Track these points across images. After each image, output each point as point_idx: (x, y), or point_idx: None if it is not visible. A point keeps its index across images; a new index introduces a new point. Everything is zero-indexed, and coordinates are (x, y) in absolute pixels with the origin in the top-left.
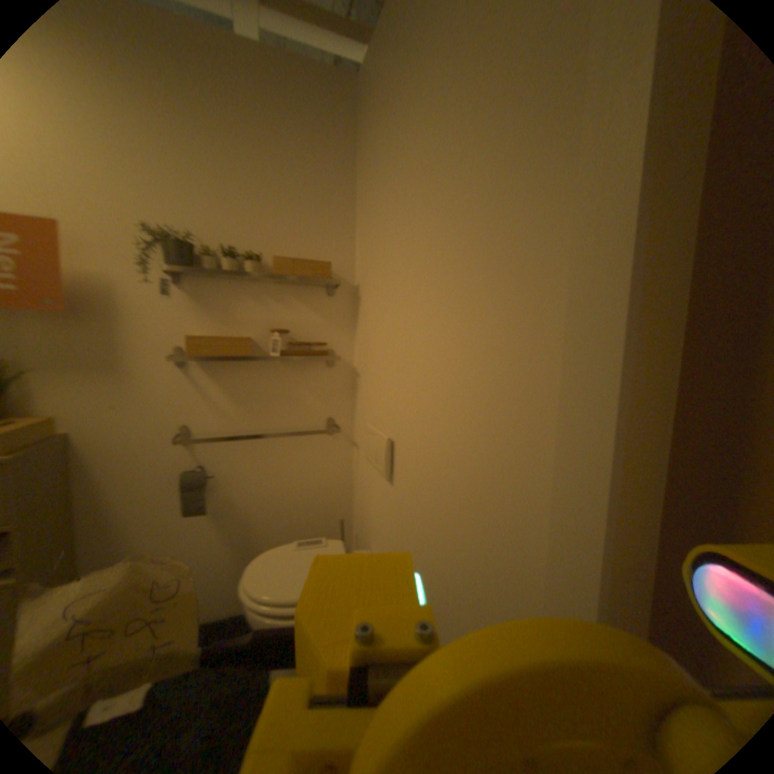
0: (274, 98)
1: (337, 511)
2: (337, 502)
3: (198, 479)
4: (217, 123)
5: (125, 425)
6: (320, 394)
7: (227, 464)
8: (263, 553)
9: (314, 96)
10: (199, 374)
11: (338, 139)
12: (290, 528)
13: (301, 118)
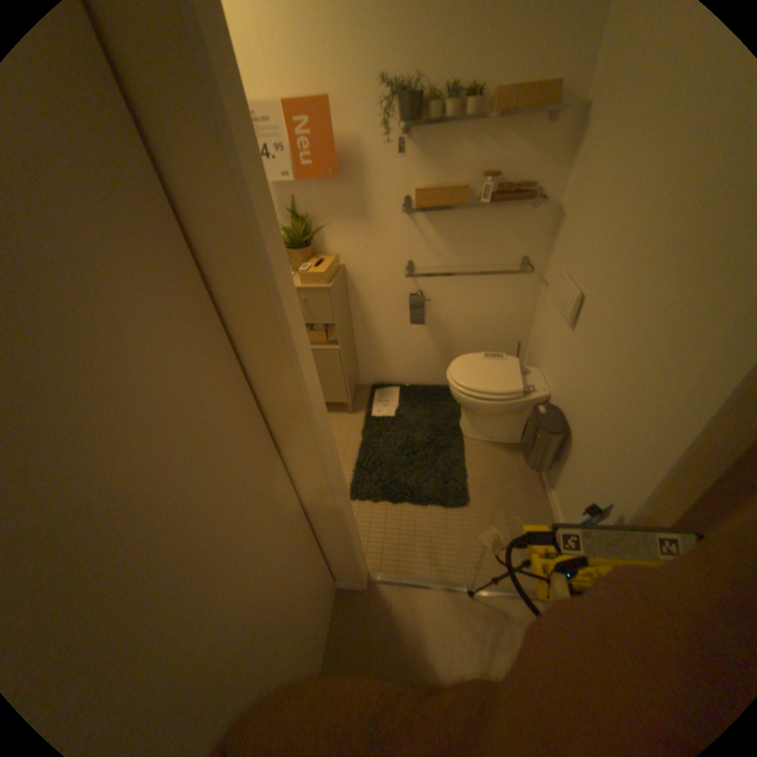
0: None
1: (517, 336)
2: (518, 329)
3: (421, 304)
4: None
5: (376, 262)
6: (521, 238)
7: (438, 293)
8: (458, 355)
9: None
10: (423, 223)
11: None
12: (478, 343)
13: None
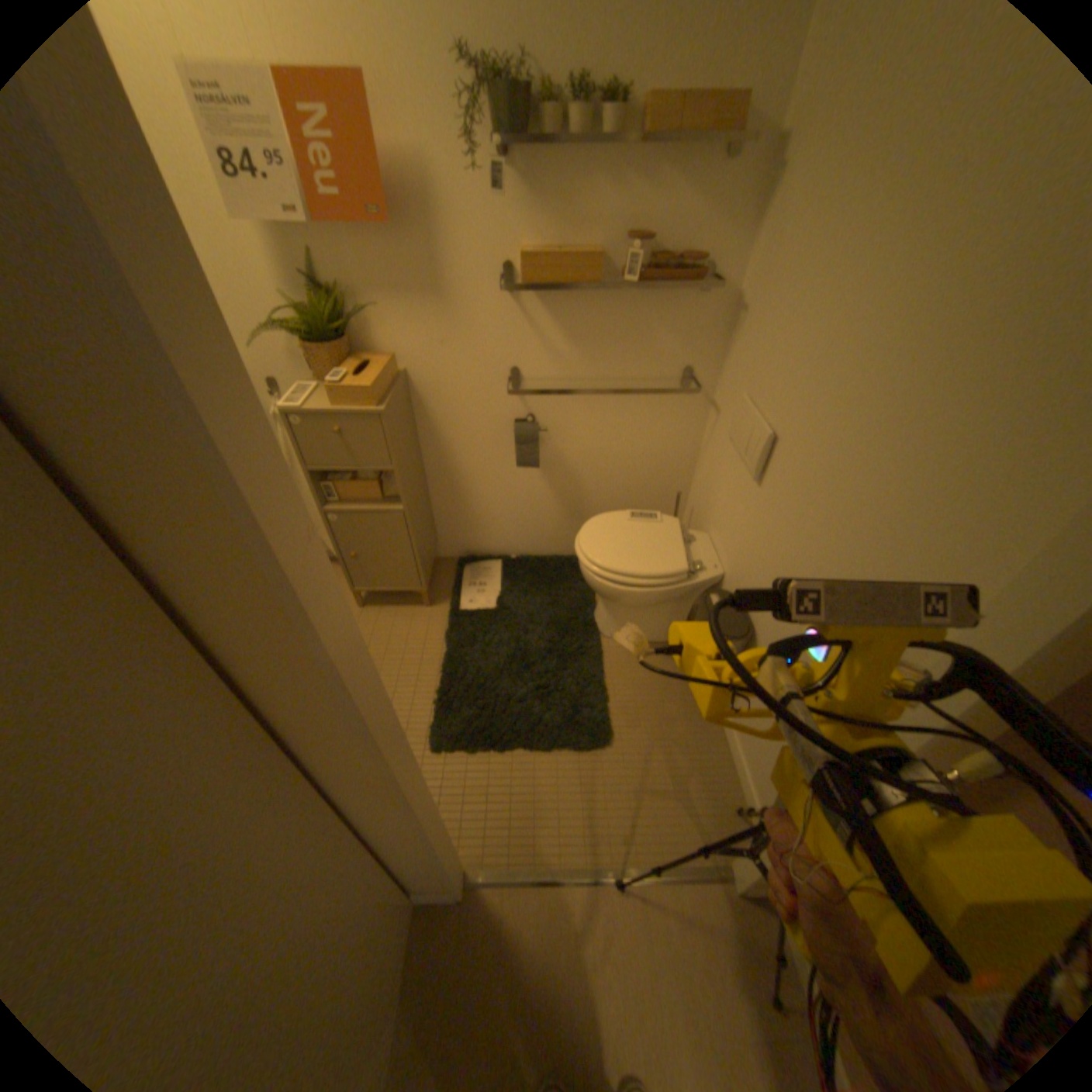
0: None
1: (673, 482)
2: (675, 472)
3: (533, 435)
4: None
5: (458, 366)
6: (681, 337)
7: (558, 418)
8: (588, 510)
9: None
10: (533, 306)
11: None
12: (617, 492)
13: None
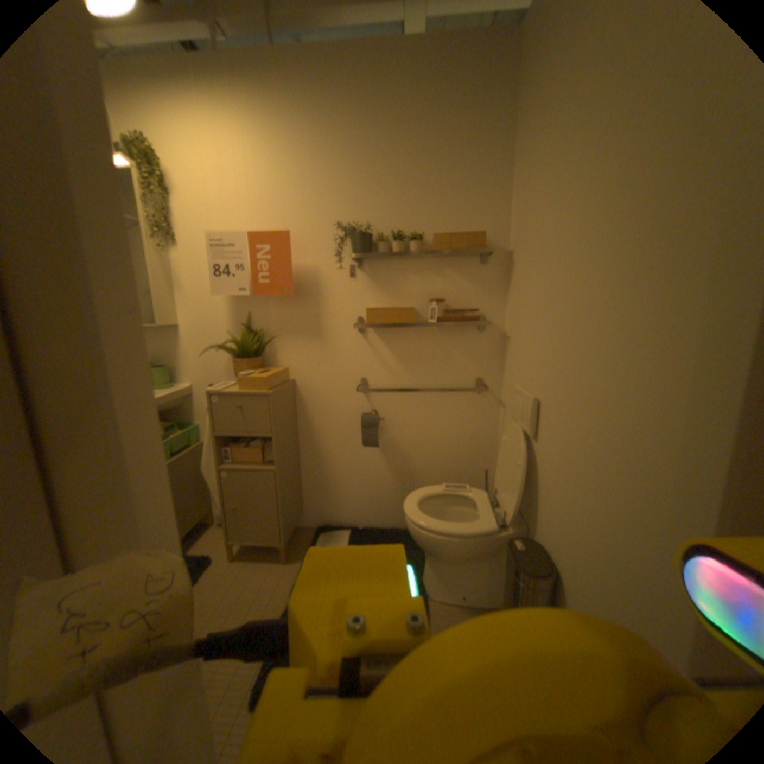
0: (440, 83)
1: (484, 463)
2: (484, 455)
3: (375, 420)
4: (392, 124)
5: (329, 376)
6: (472, 357)
7: (394, 411)
8: (420, 486)
9: (477, 67)
10: (376, 339)
11: (500, 104)
12: (442, 471)
13: (464, 94)
